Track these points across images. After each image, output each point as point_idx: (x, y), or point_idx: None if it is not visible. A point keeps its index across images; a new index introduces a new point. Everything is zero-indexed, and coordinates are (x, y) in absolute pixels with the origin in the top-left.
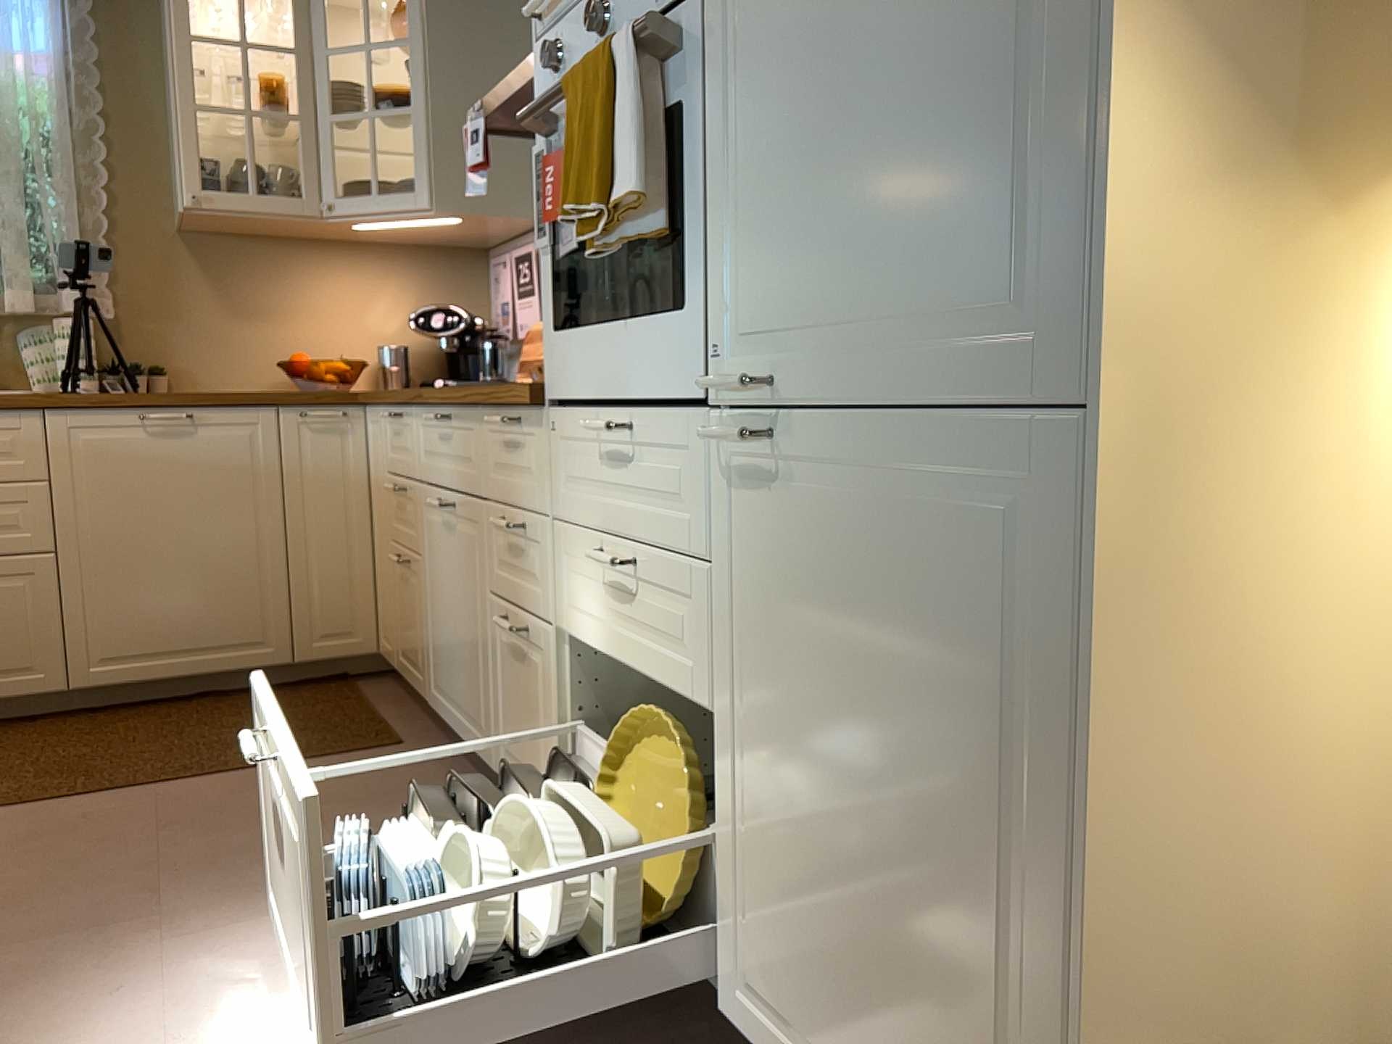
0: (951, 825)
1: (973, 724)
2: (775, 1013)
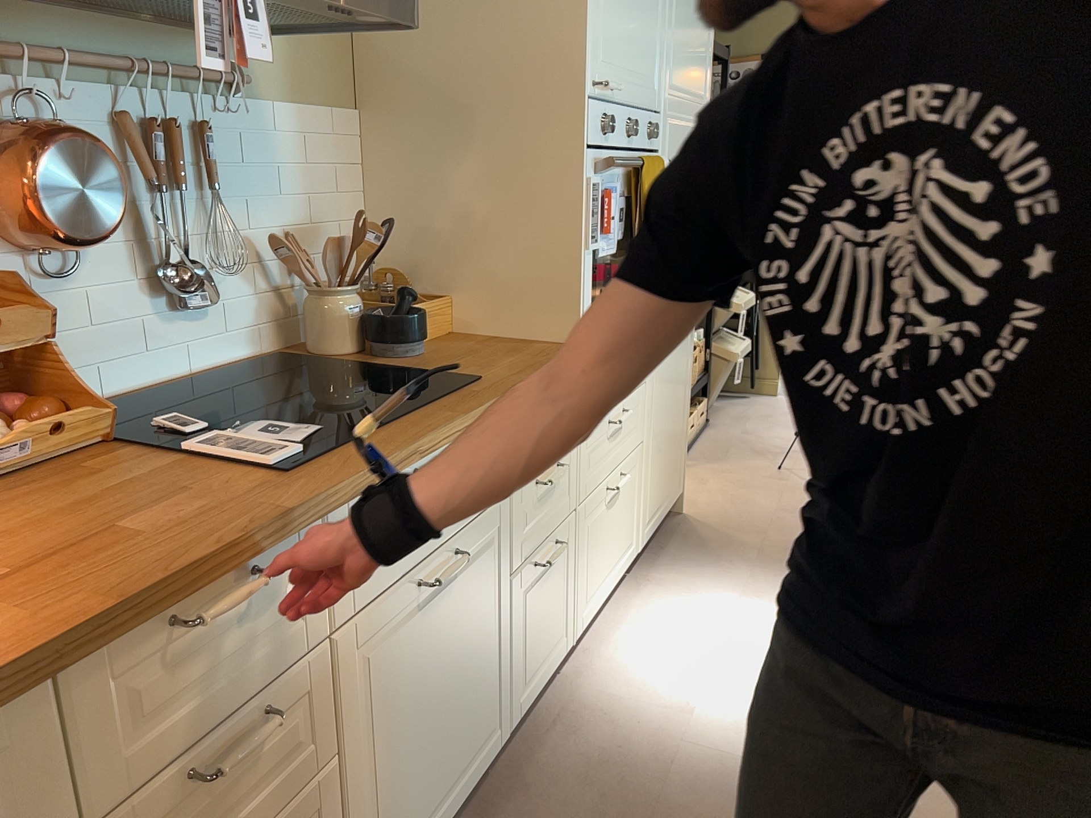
0: (679, 399)
1: (683, 371)
2: (650, 517)
